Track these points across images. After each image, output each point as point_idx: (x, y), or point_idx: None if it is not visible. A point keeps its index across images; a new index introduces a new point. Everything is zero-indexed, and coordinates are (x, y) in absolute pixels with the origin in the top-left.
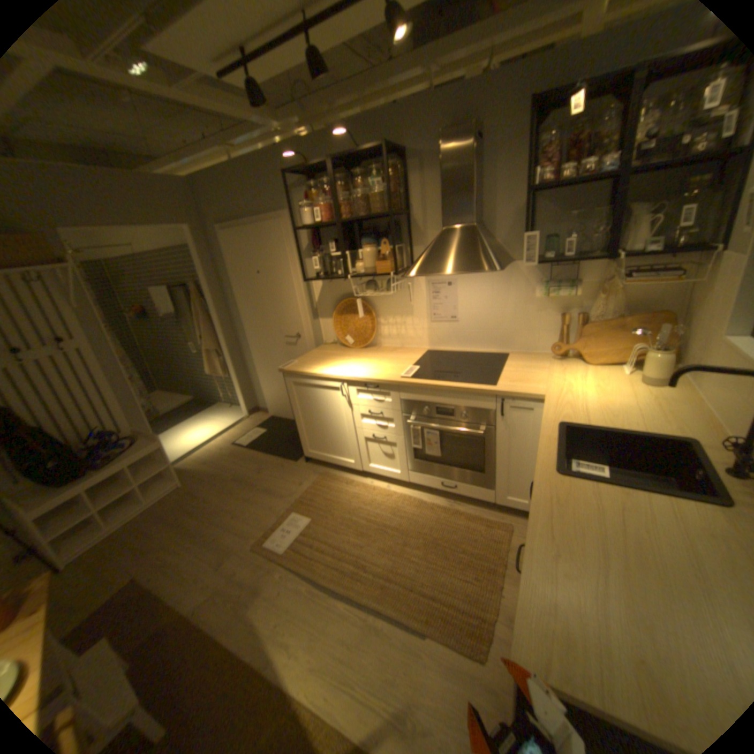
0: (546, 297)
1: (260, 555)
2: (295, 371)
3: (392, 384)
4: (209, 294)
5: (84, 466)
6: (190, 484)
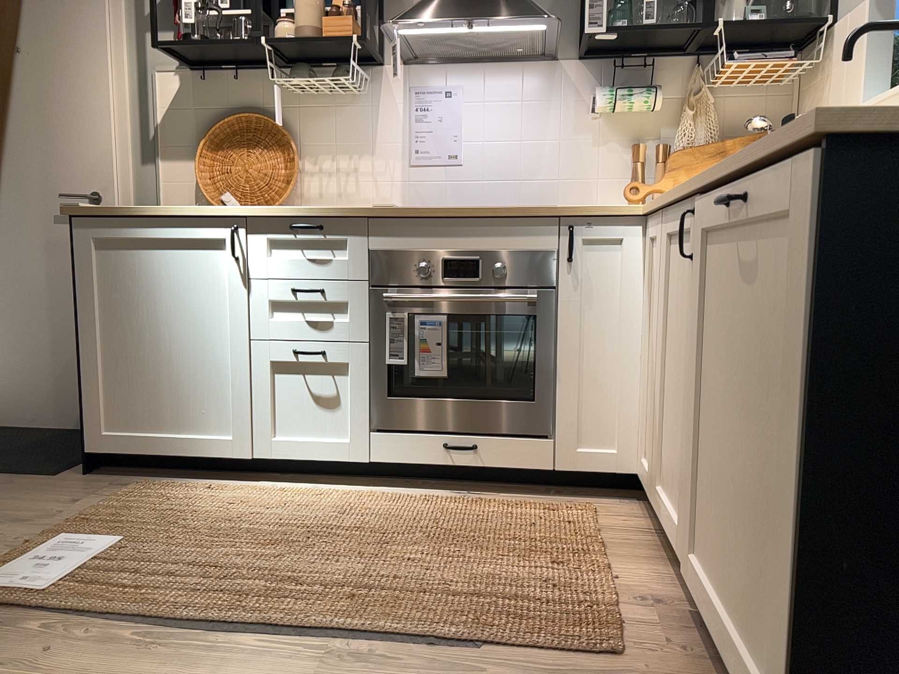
0: (611, 110)
1: None
2: (114, 208)
3: (356, 218)
4: None
5: None
6: None
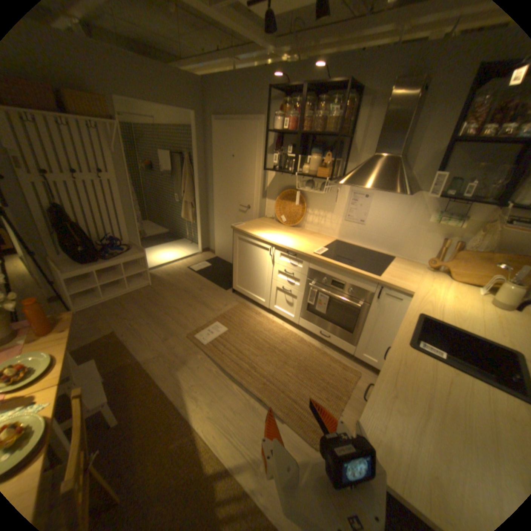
0: (438, 223)
1: (192, 341)
2: (242, 230)
3: (306, 256)
4: (197, 164)
5: (99, 256)
6: (157, 285)
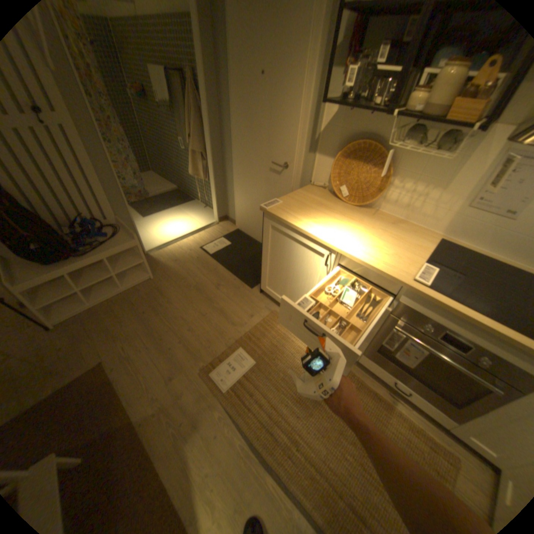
0: None
1: (207, 384)
2: (280, 217)
3: (400, 284)
4: (205, 88)
5: (72, 246)
6: (161, 279)
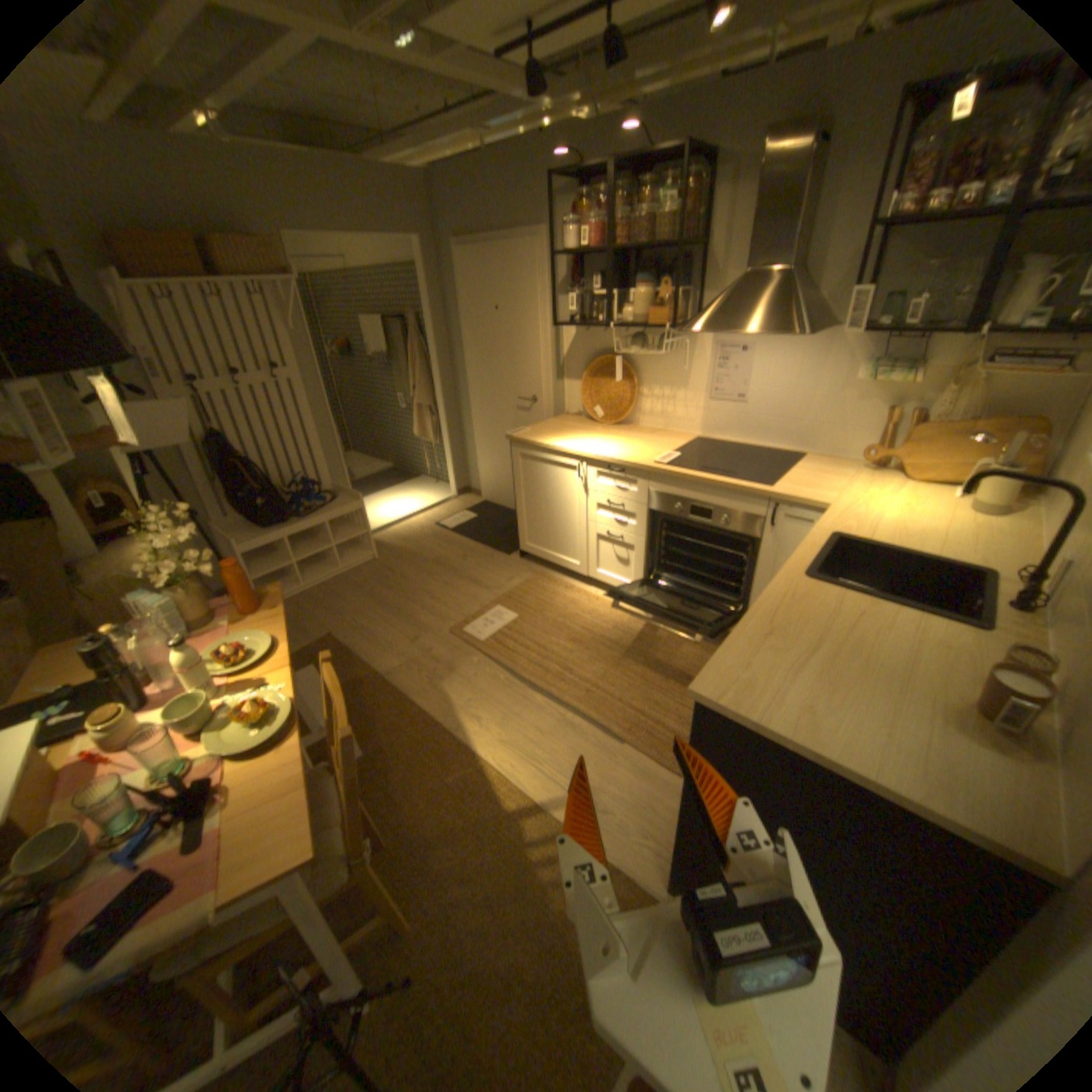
0: (872, 380)
1: (460, 638)
2: (526, 440)
3: (641, 471)
4: (432, 332)
5: (287, 513)
6: (388, 558)
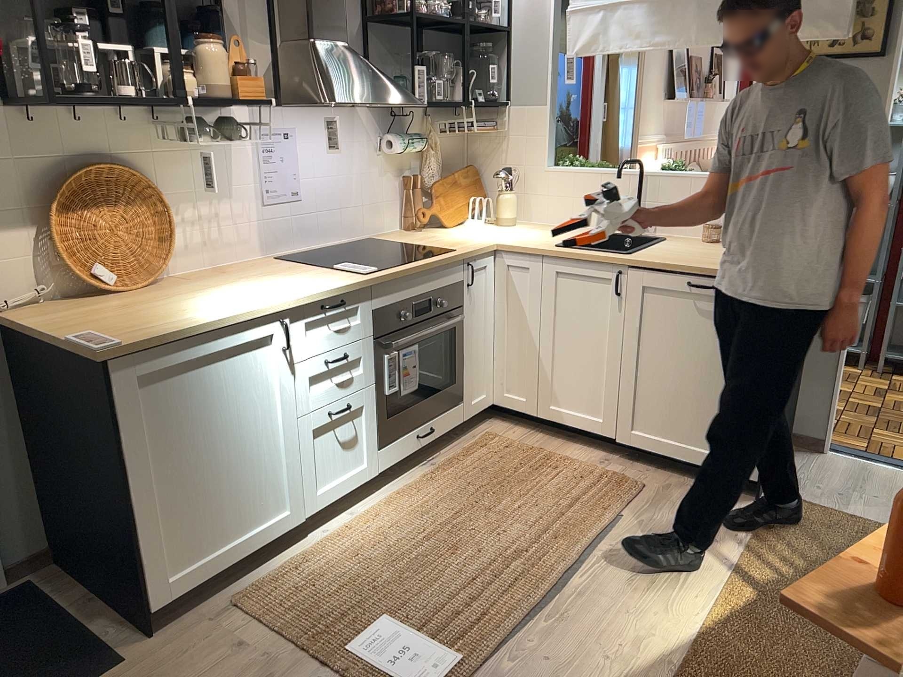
0: (401, 153)
1: None
2: (162, 334)
3: (366, 287)
4: None
5: None
6: None
